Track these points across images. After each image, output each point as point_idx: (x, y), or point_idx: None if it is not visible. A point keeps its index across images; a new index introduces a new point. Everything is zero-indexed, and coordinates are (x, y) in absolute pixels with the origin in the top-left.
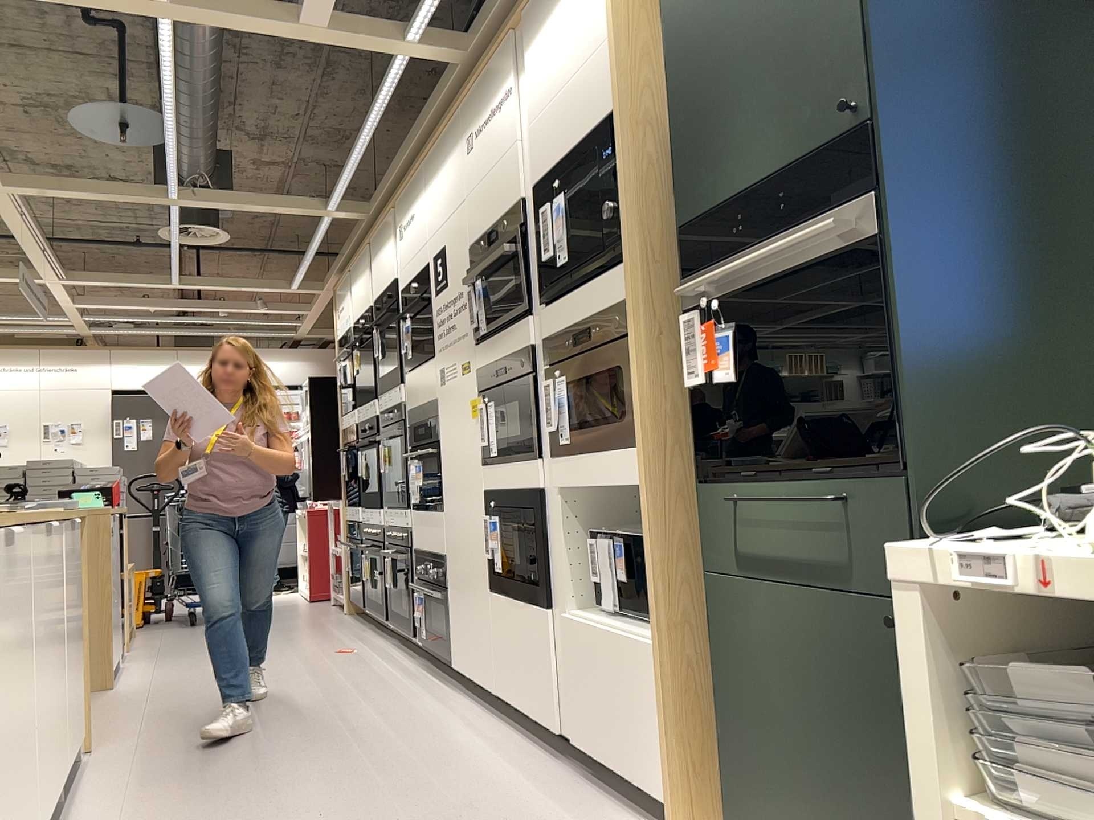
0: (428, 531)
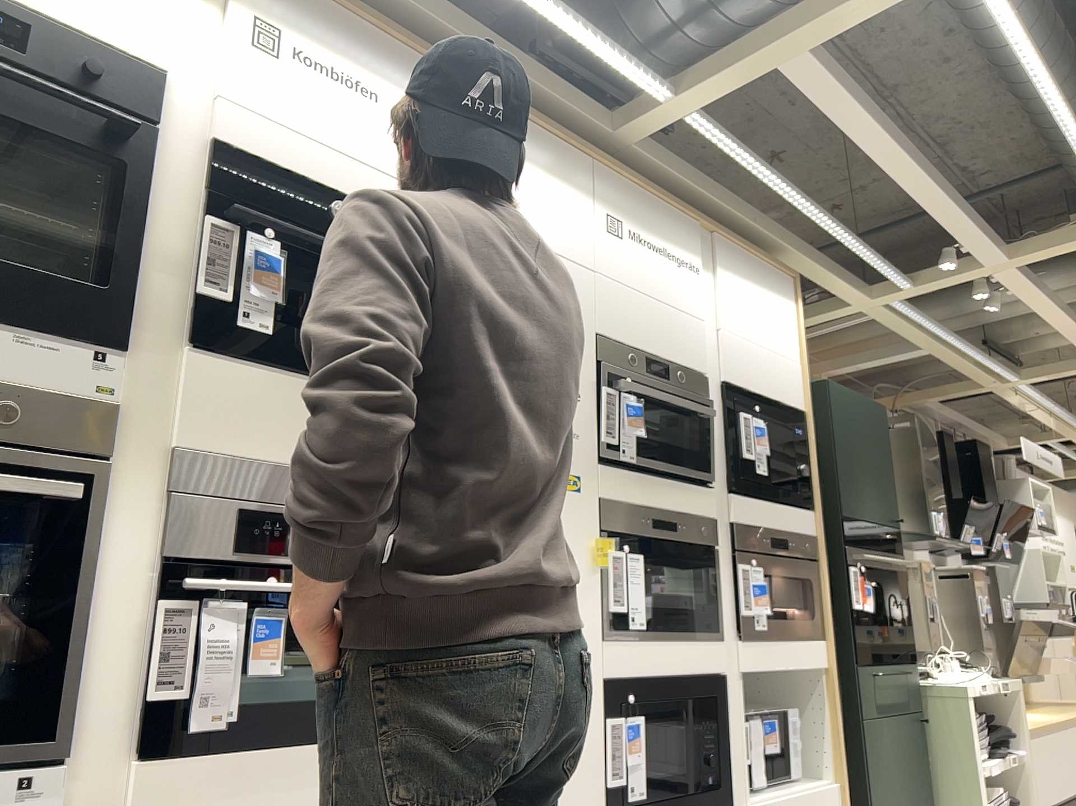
0: (305, 800)
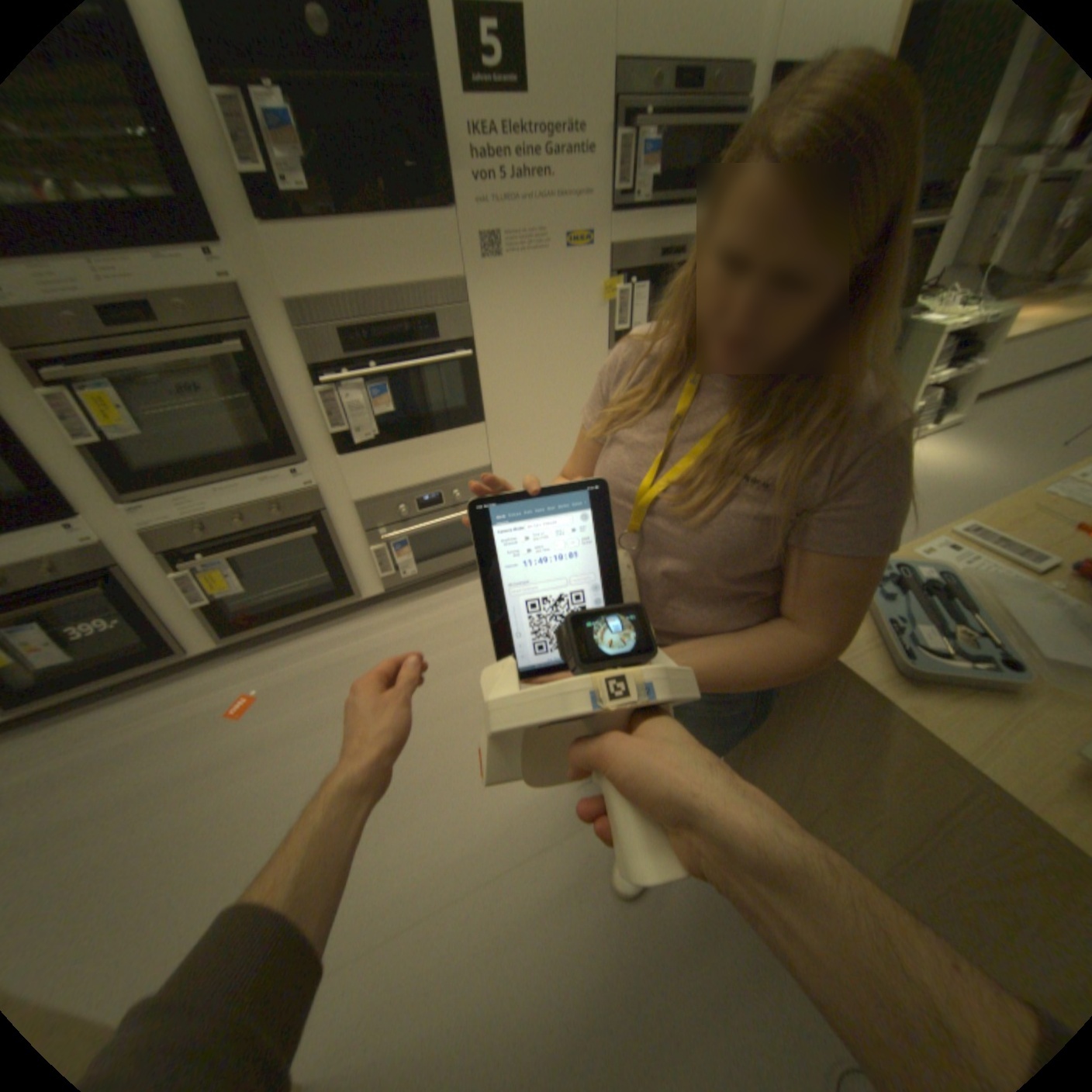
0: (424, 459)
